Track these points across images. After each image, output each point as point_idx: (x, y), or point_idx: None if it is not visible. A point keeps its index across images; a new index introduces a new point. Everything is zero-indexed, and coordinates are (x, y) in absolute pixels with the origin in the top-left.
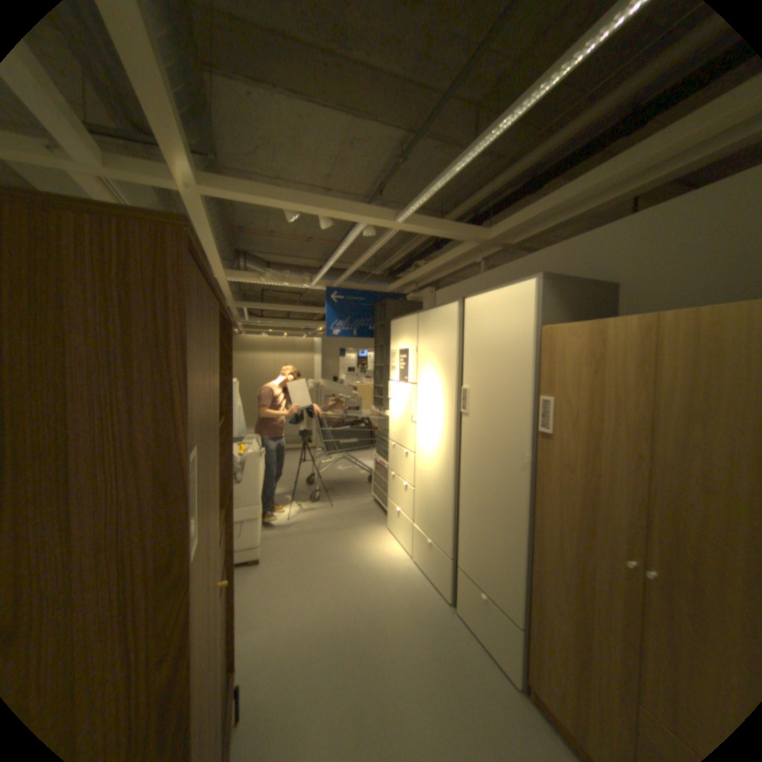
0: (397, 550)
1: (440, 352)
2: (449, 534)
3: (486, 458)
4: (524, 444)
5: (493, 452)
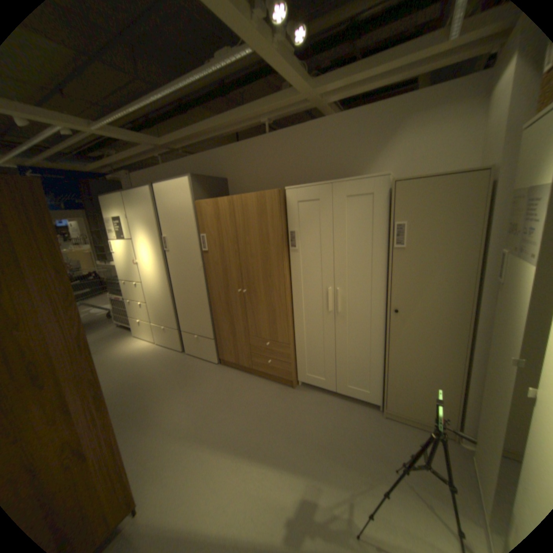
0: (143, 344)
1: (144, 217)
2: (172, 318)
3: (182, 271)
4: (198, 259)
5: (185, 267)
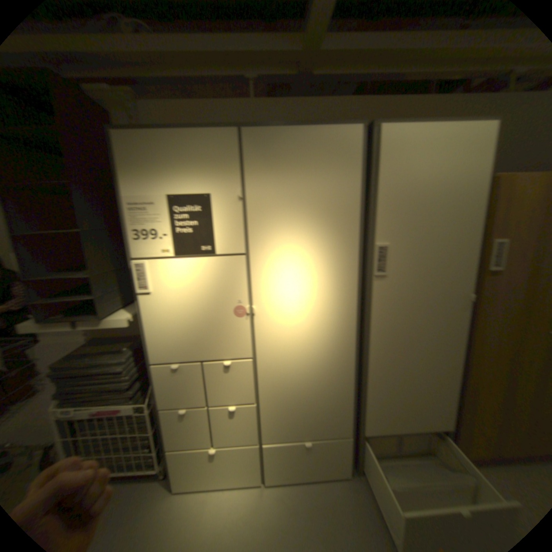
0: (230, 502)
1: (320, 198)
2: (346, 417)
3: (415, 315)
4: (469, 287)
5: (427, 306)
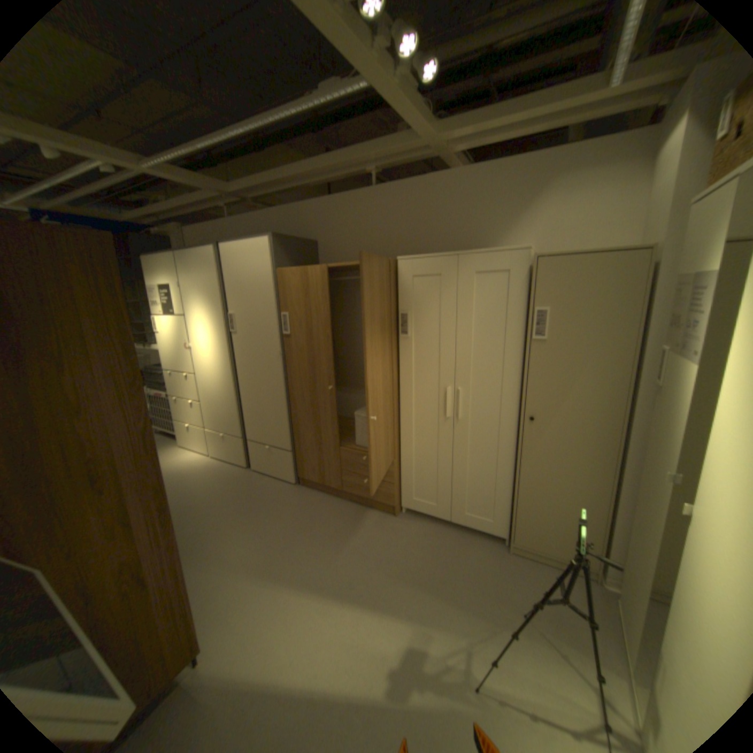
0: (193, 456)
1: (204, 286)
2: (236, 422)
3: (254, 360)
4: (276, 344)
5: (258, 355)
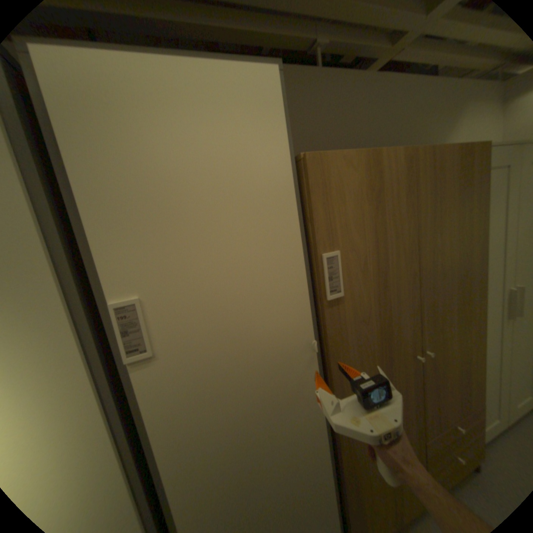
0: None
1: None
2: None
3: (231, 402)
4: (303, 331)
5: (245, 381)
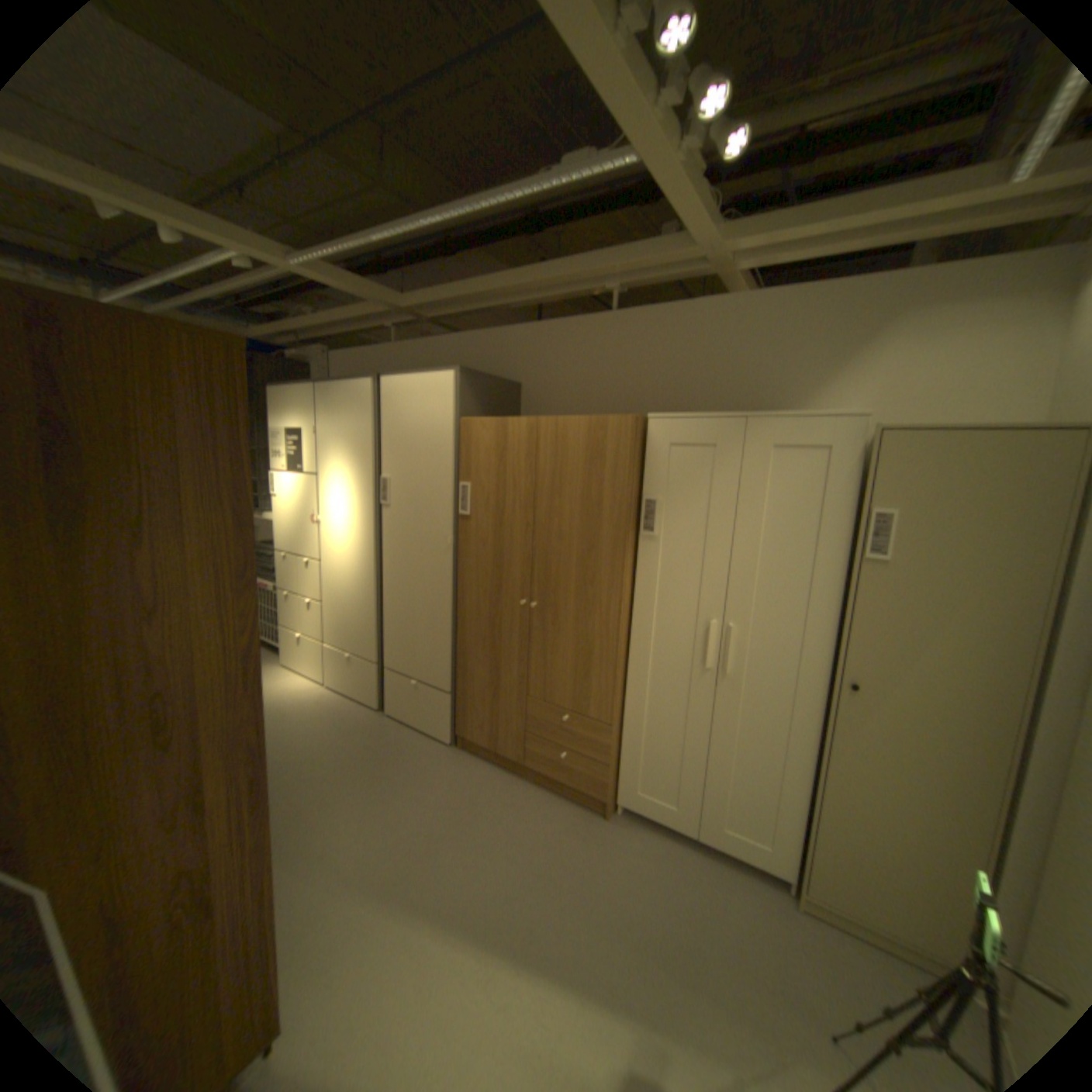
0: (300, 683)
1: (351, 436)
2: (371, 639)
3: (411, 549)
4: (447, 529)
5: (418, 542)
